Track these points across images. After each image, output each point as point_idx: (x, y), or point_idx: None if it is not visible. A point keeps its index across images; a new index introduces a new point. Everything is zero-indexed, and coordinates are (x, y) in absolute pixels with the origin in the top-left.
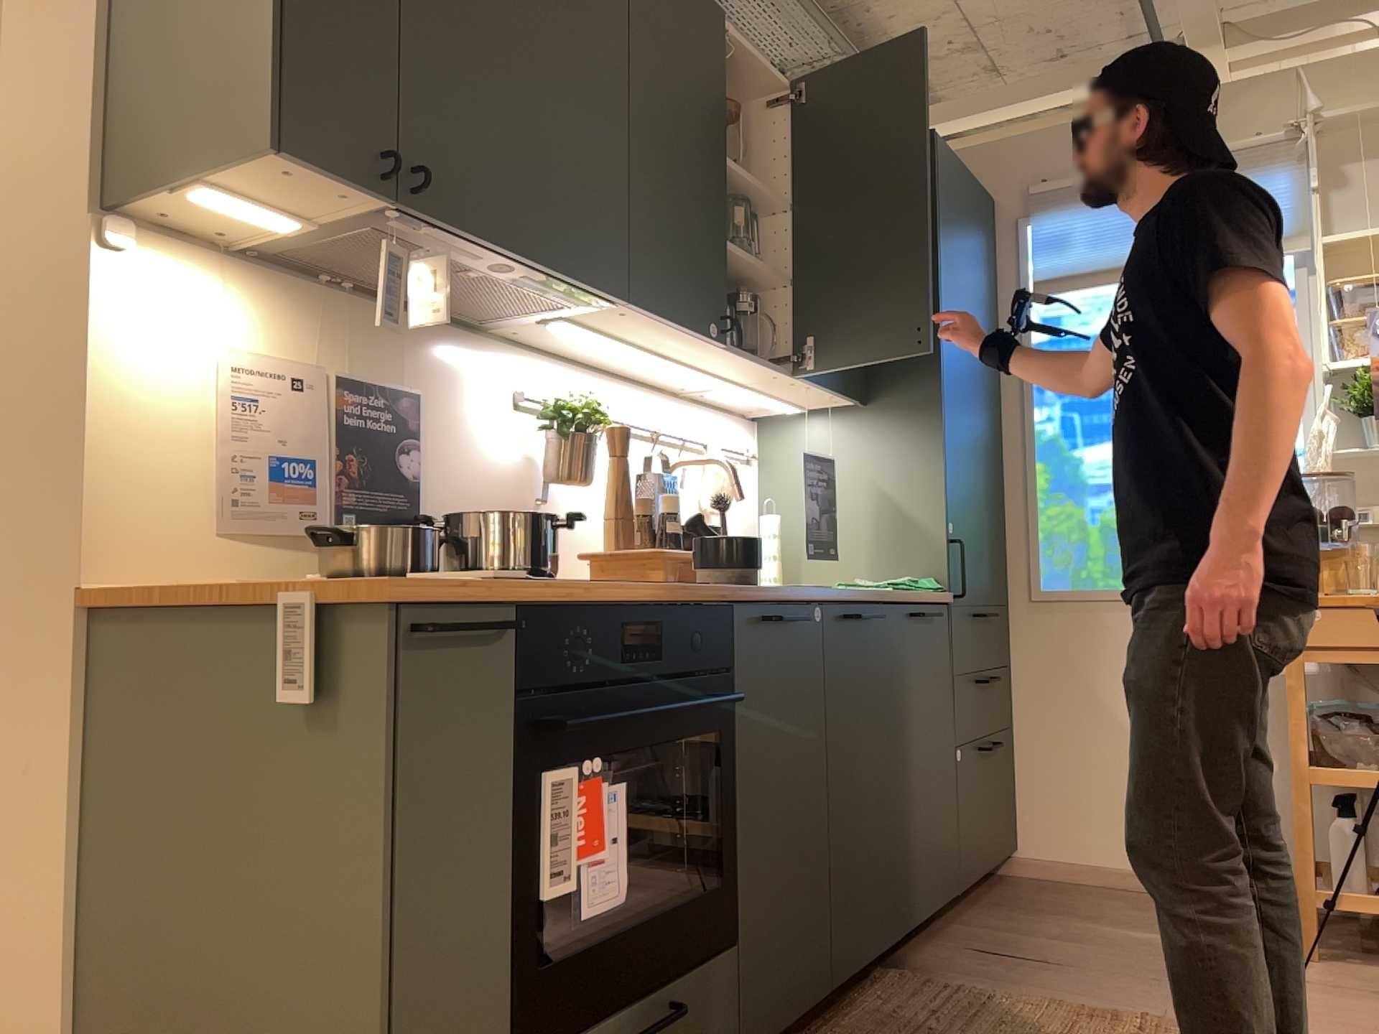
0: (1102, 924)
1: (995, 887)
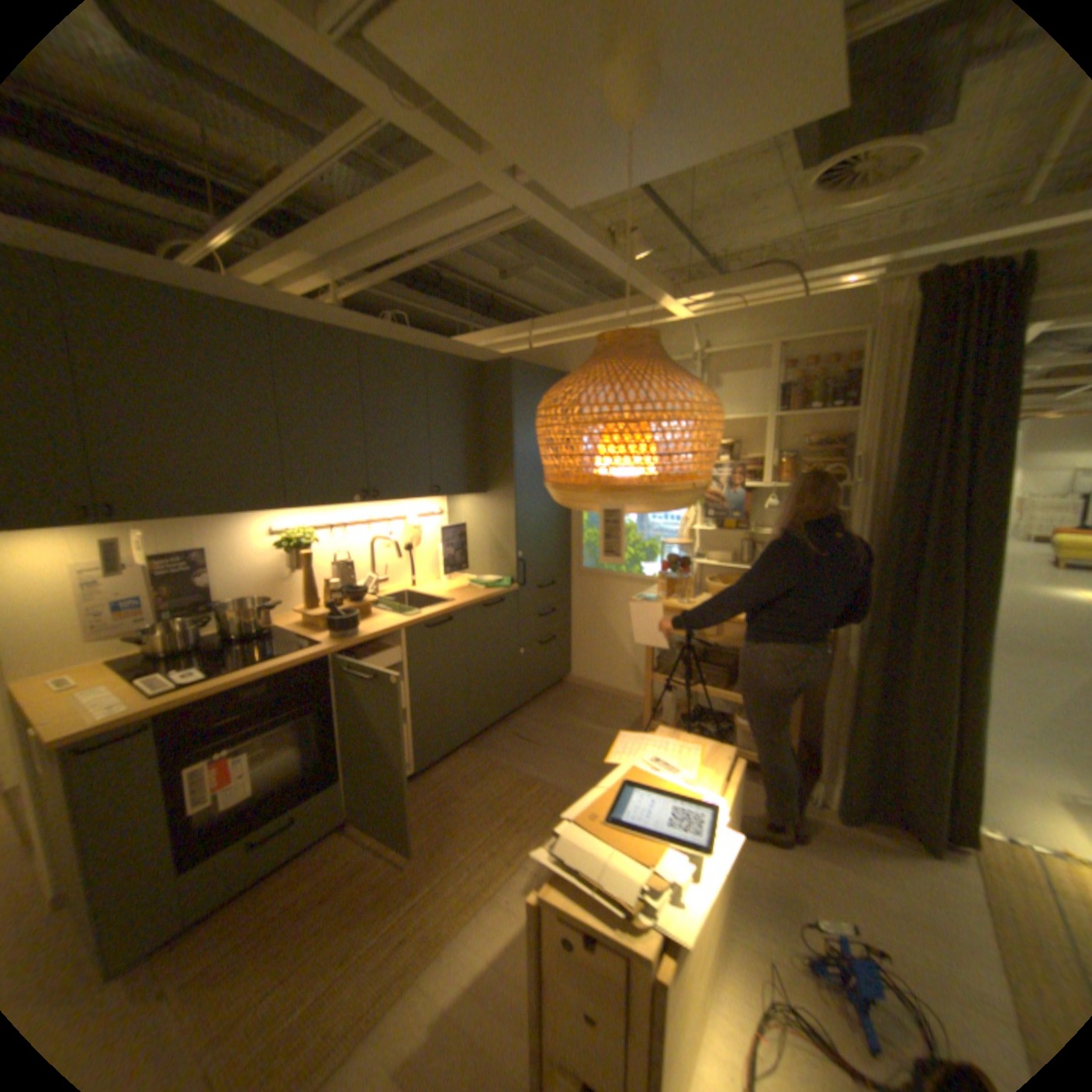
0: (579, 720)
1: (553, 692)
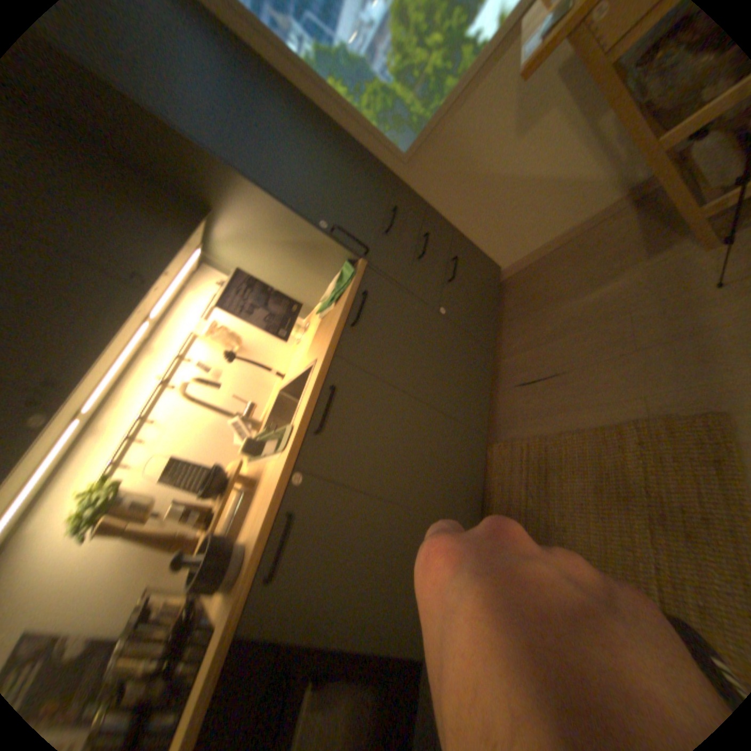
0: (566, 299)
1: (504, 298)
